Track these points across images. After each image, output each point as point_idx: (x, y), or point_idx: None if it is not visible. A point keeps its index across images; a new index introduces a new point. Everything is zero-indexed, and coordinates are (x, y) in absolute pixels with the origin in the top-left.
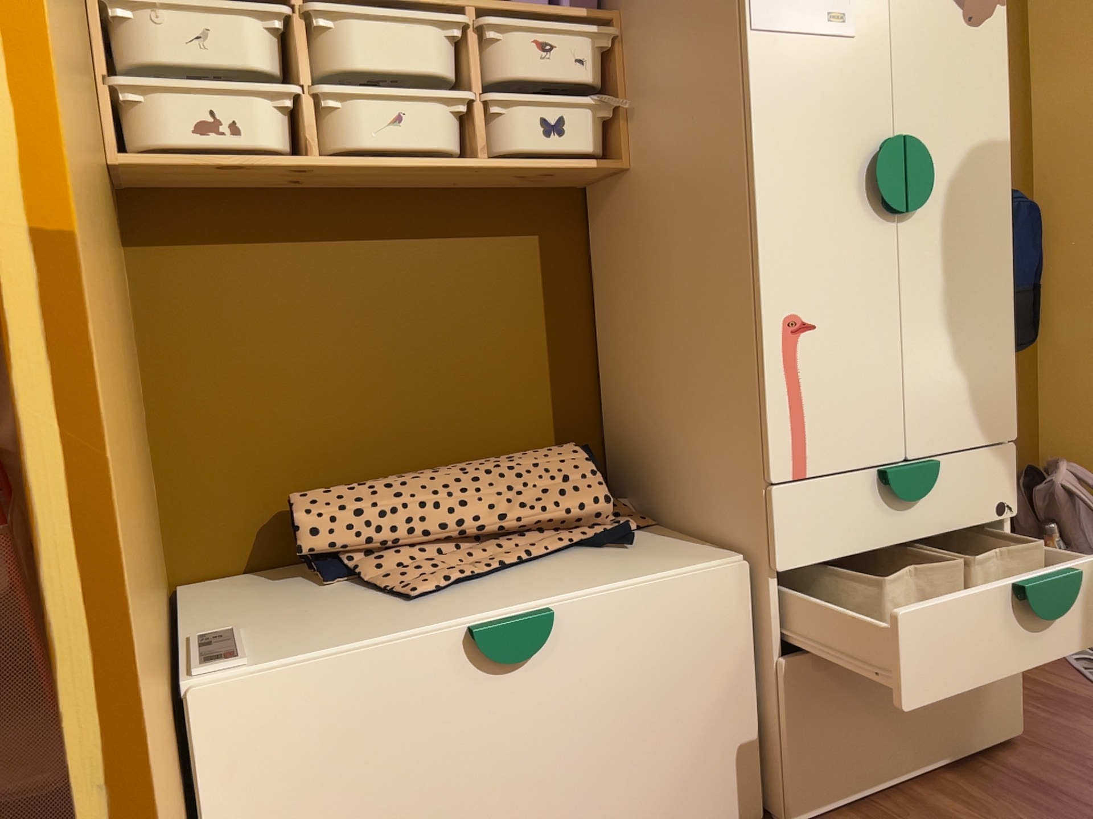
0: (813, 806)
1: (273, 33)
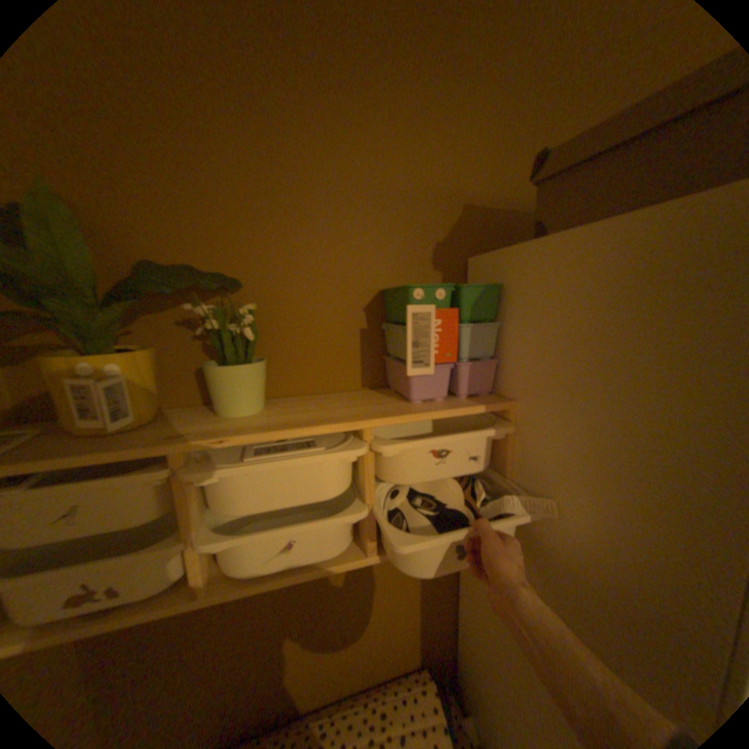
0: None
1: (153, 487)
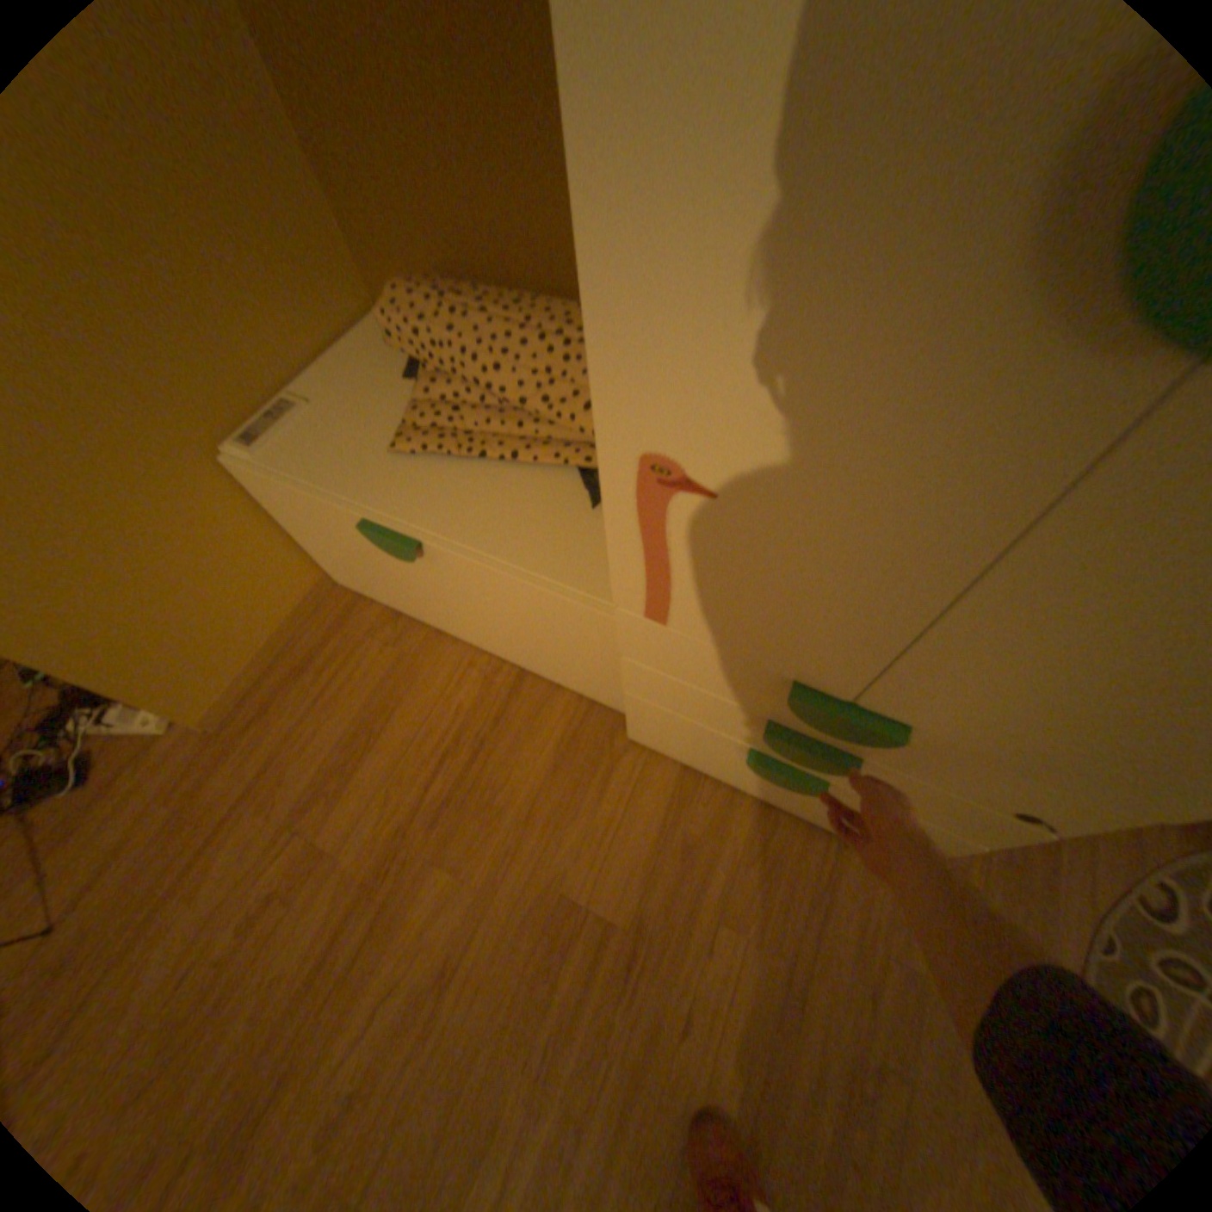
0: (646, 743)
1: None
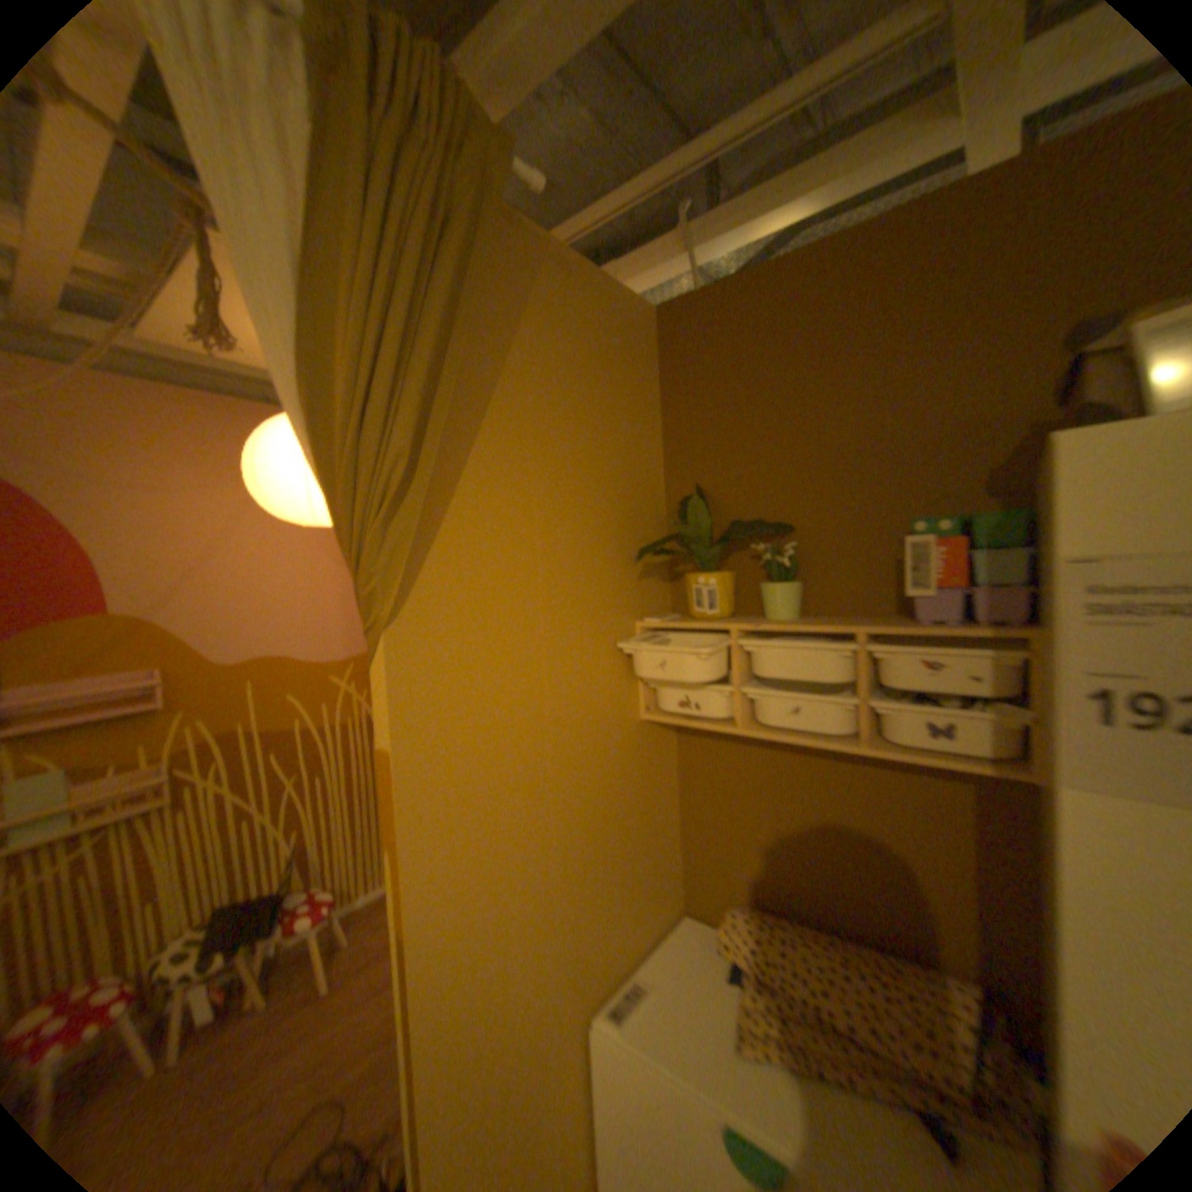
0: None
1: (720, 650)
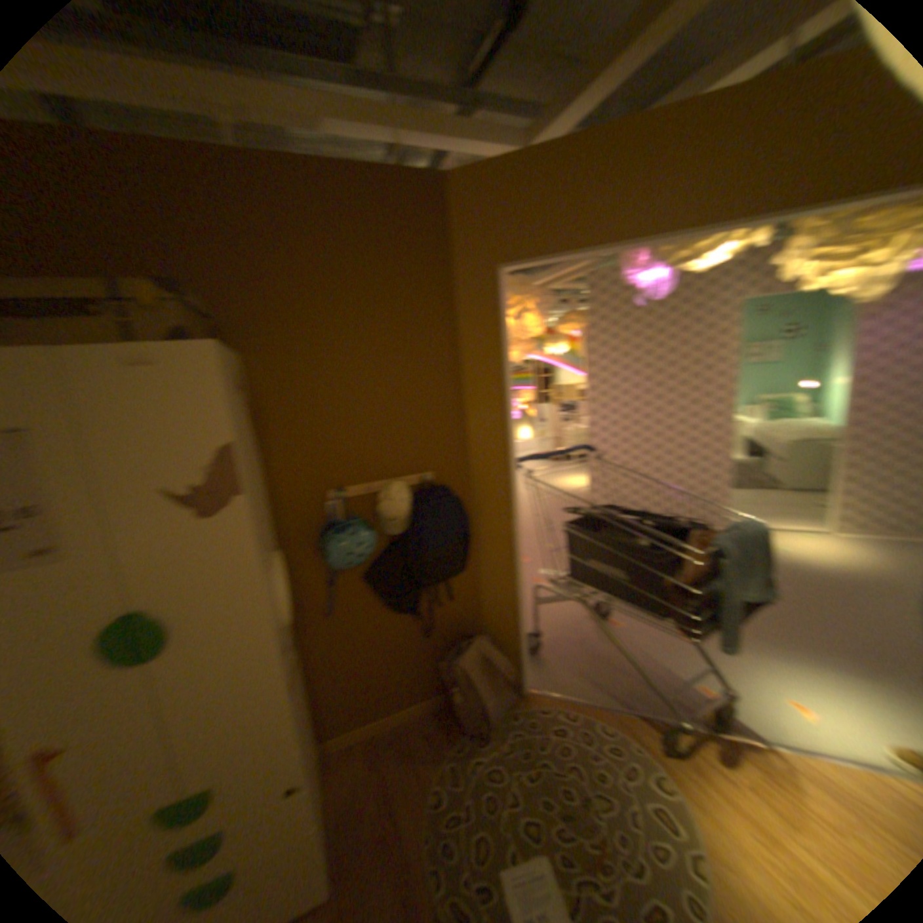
0: None
1: None
